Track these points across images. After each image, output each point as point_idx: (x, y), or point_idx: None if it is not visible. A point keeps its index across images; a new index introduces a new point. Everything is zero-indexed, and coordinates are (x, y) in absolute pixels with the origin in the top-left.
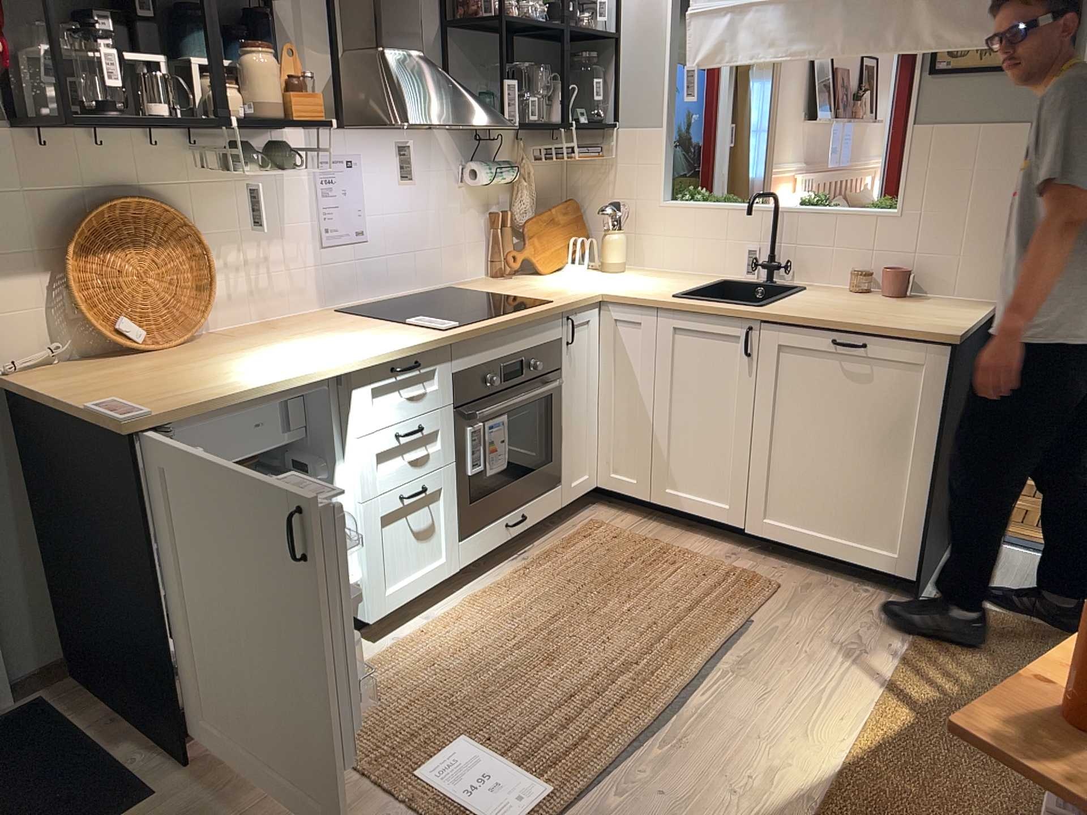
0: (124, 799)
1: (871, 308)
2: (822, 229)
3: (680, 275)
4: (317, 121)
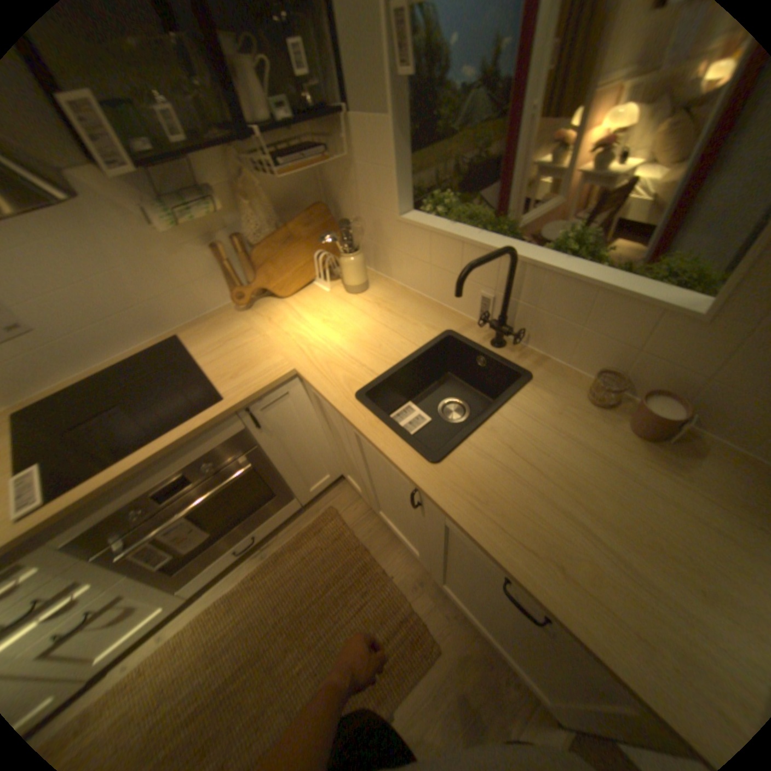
0: None
1: (590, 502)
2: (571, 301)
3: (413, 303)
4: None
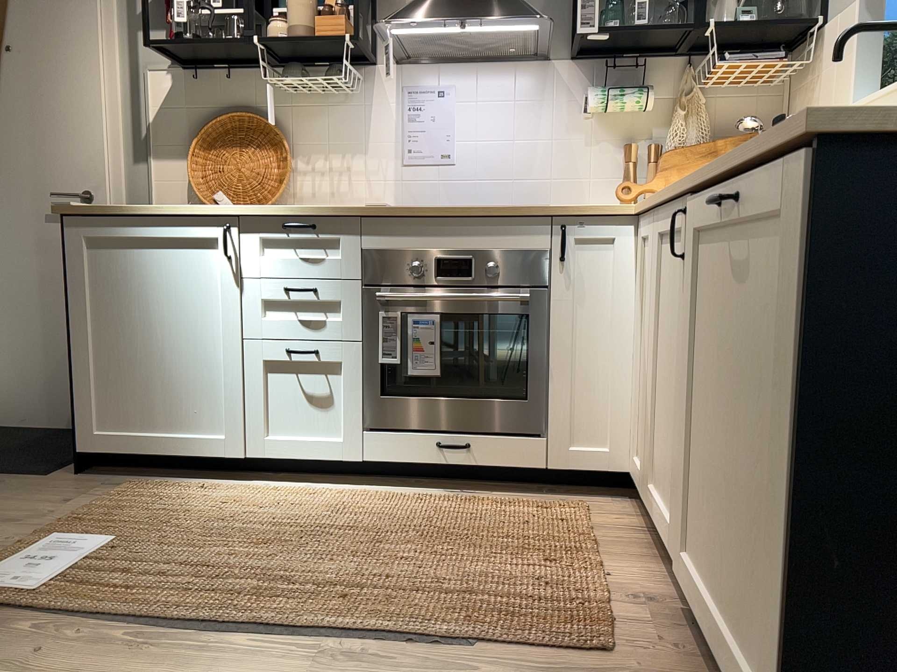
0: (39, 470)
1: None
2: None
3: None
4: (333, 36)
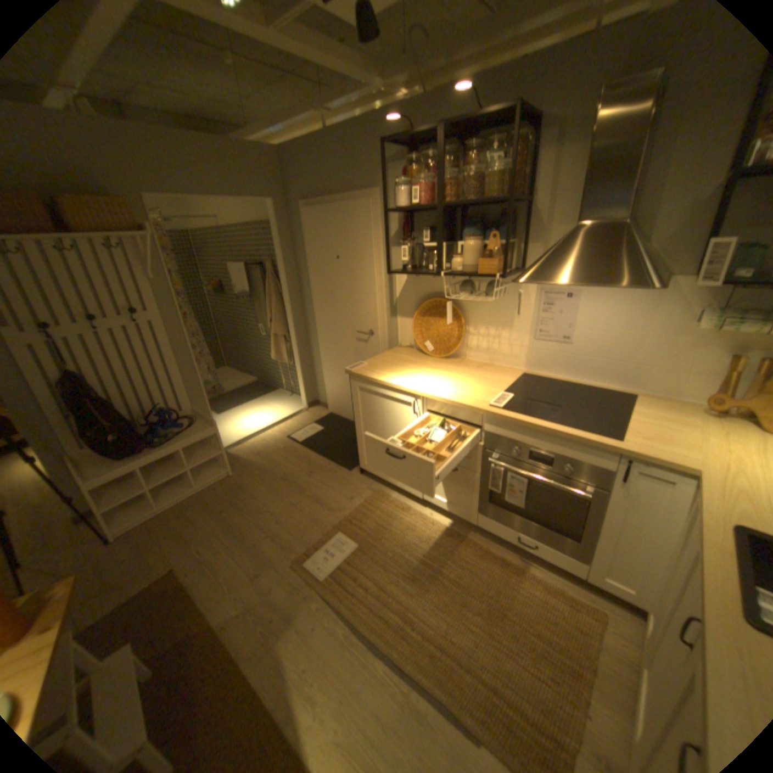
0: (348, 466)
1: None
2: None
3: None
4: (488, 274)
